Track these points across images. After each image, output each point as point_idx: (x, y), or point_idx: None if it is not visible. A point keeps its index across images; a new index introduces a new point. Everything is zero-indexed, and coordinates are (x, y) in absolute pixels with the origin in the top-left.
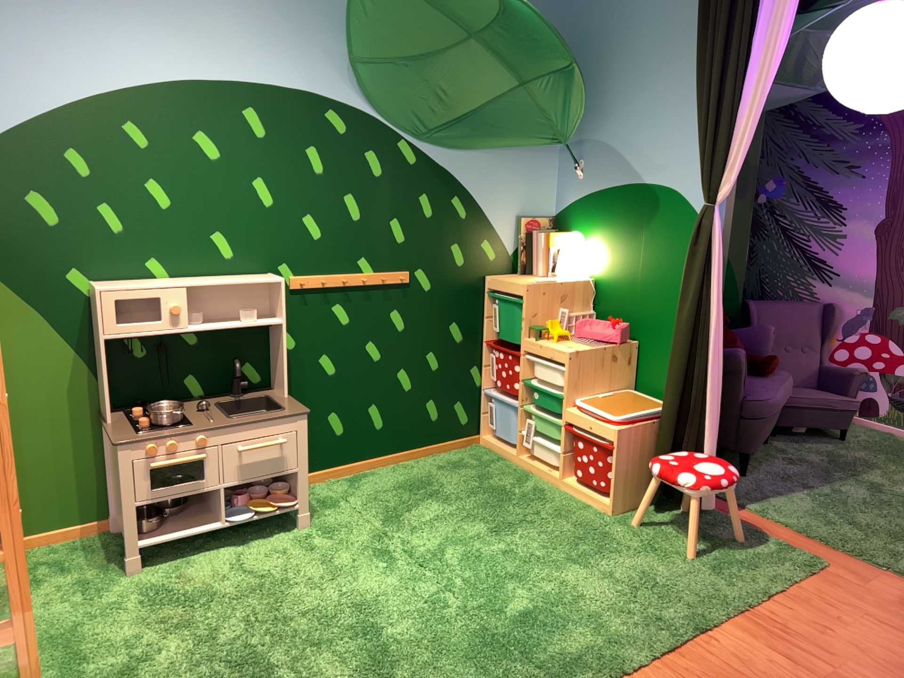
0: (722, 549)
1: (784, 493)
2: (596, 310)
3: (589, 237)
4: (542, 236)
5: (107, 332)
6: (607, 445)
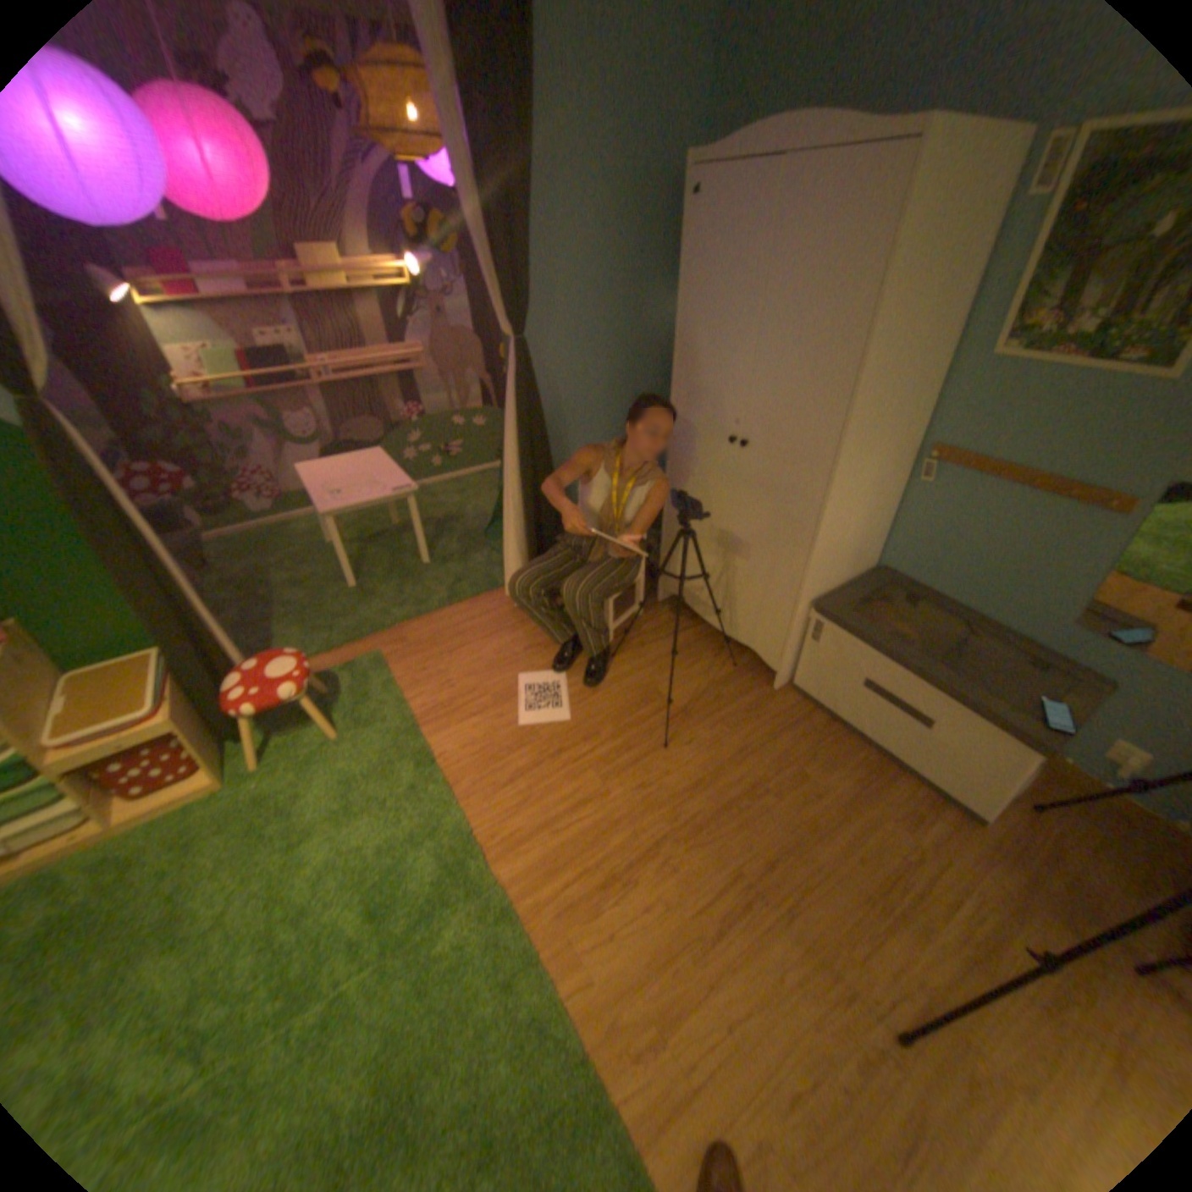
0: (331, 709)
1: (269, 636)
2: None
3: None
4: None
5: None
6: (161, 741)
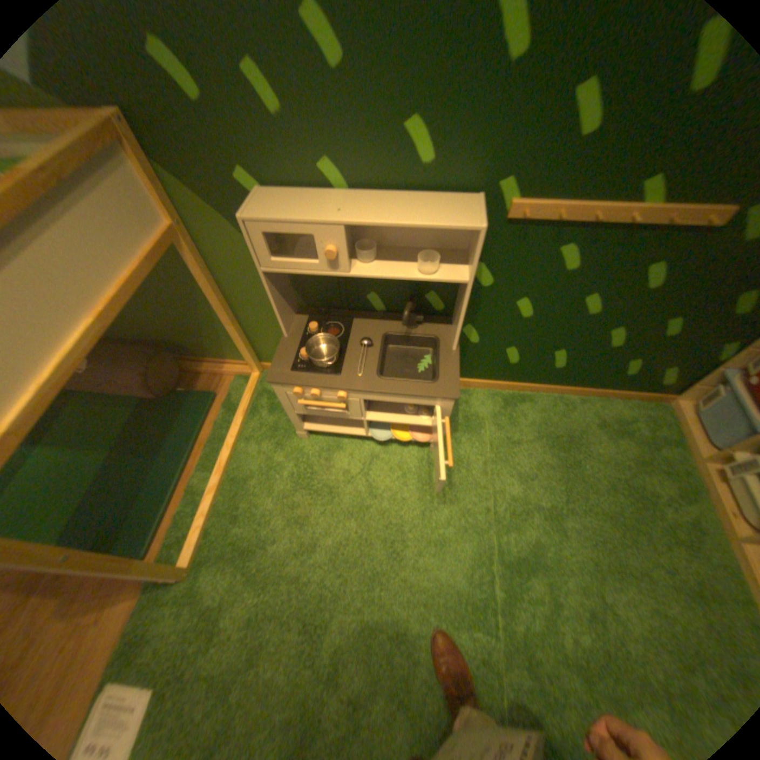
0: None
1: None
2: None
3: None
4: None
5: (263, 267)
6: None
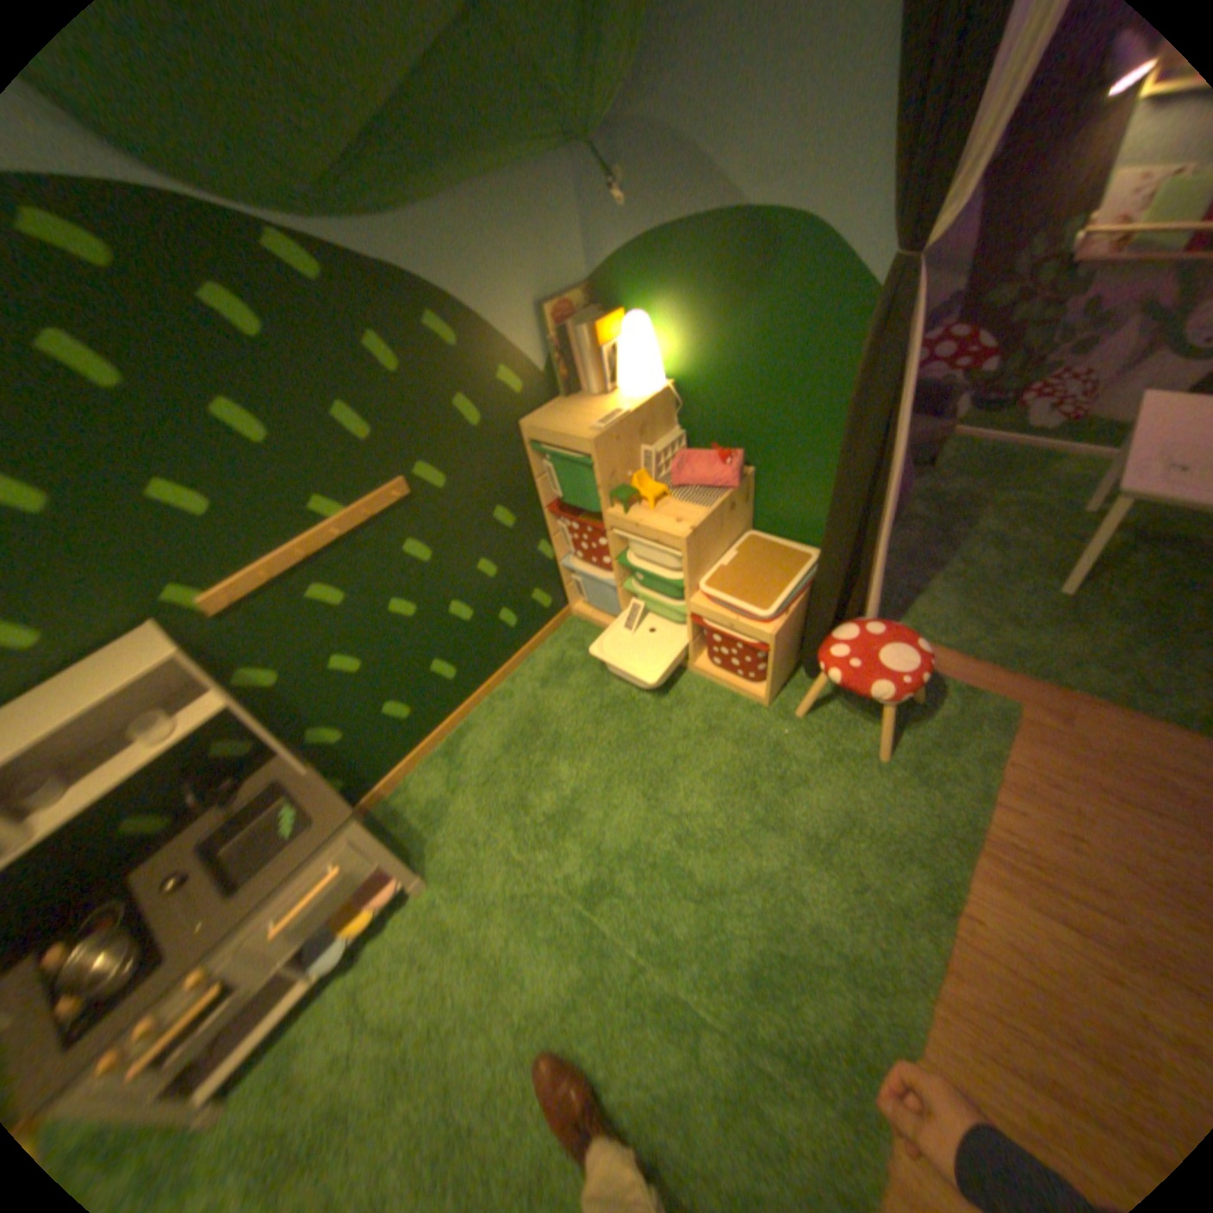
0: (907, 727)
1: (921, 588)
2: (681, 426)
3: (654, 314)
4: (583, 333)
5: None
6: (757, 644)
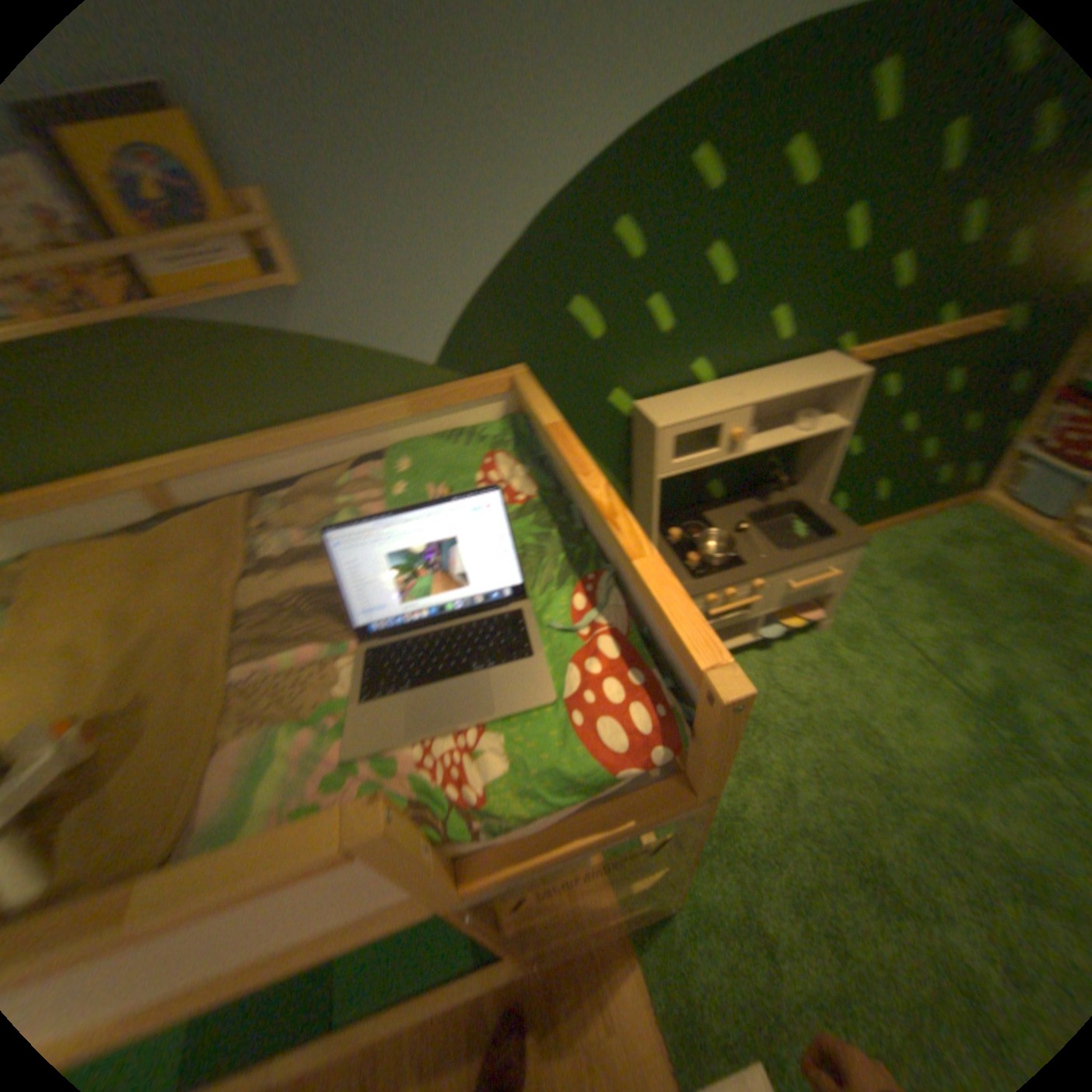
0: None
1: None
2: None
3: None
4: None
5: (663, 473)
6: None
